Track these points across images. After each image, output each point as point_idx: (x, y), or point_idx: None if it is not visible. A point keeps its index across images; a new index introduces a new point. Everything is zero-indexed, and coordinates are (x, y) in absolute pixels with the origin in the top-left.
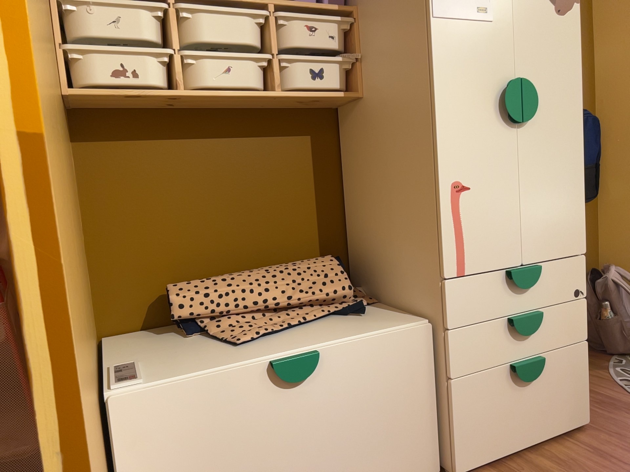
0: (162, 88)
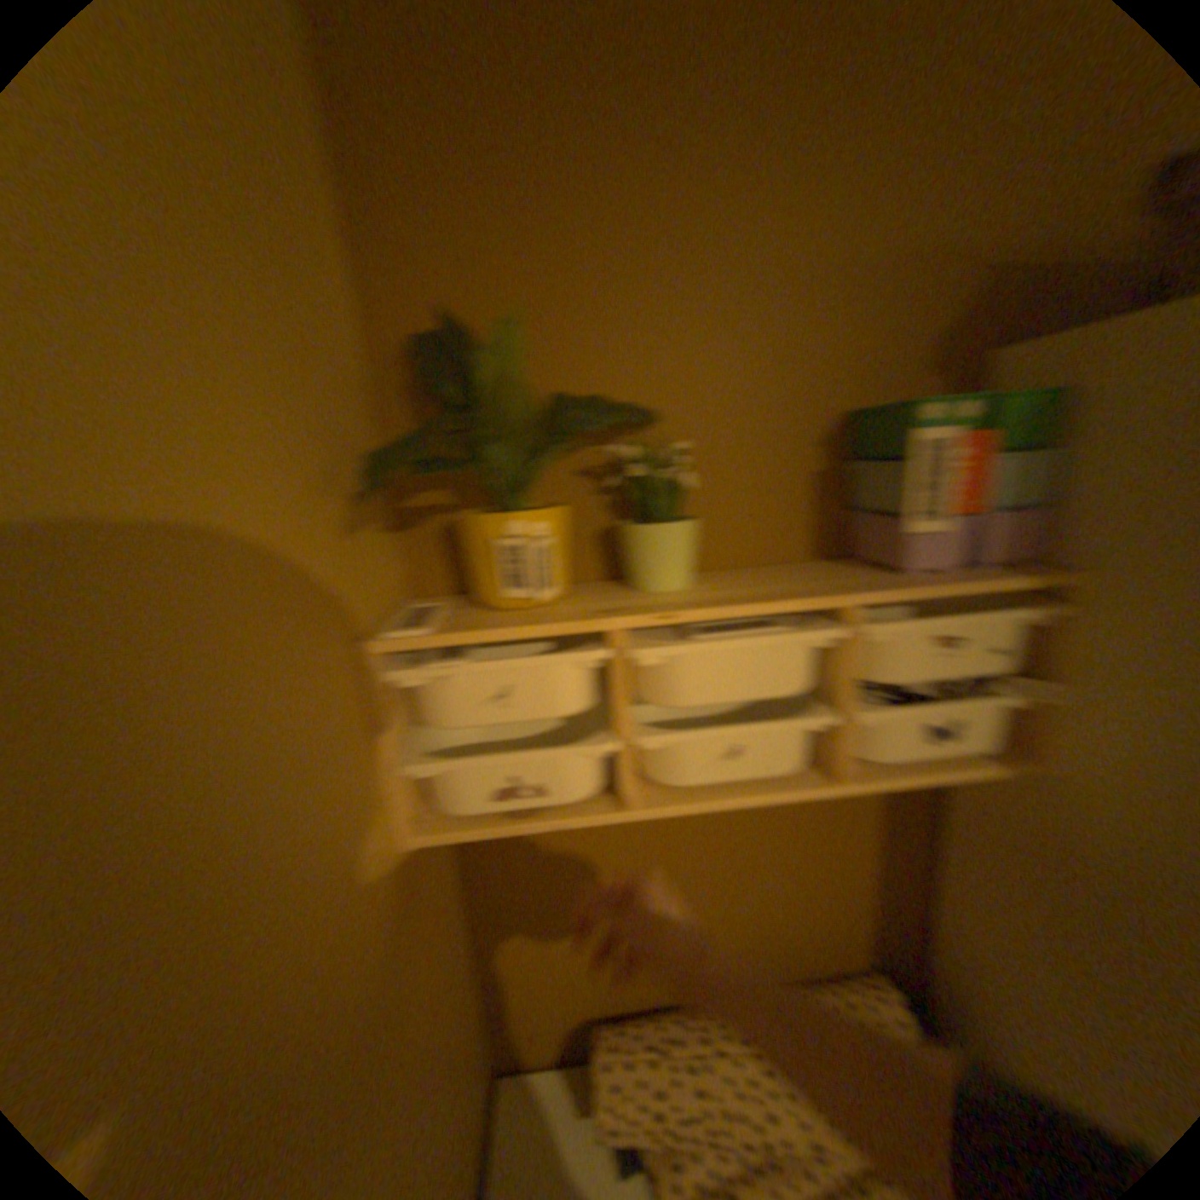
0: (593, 798)
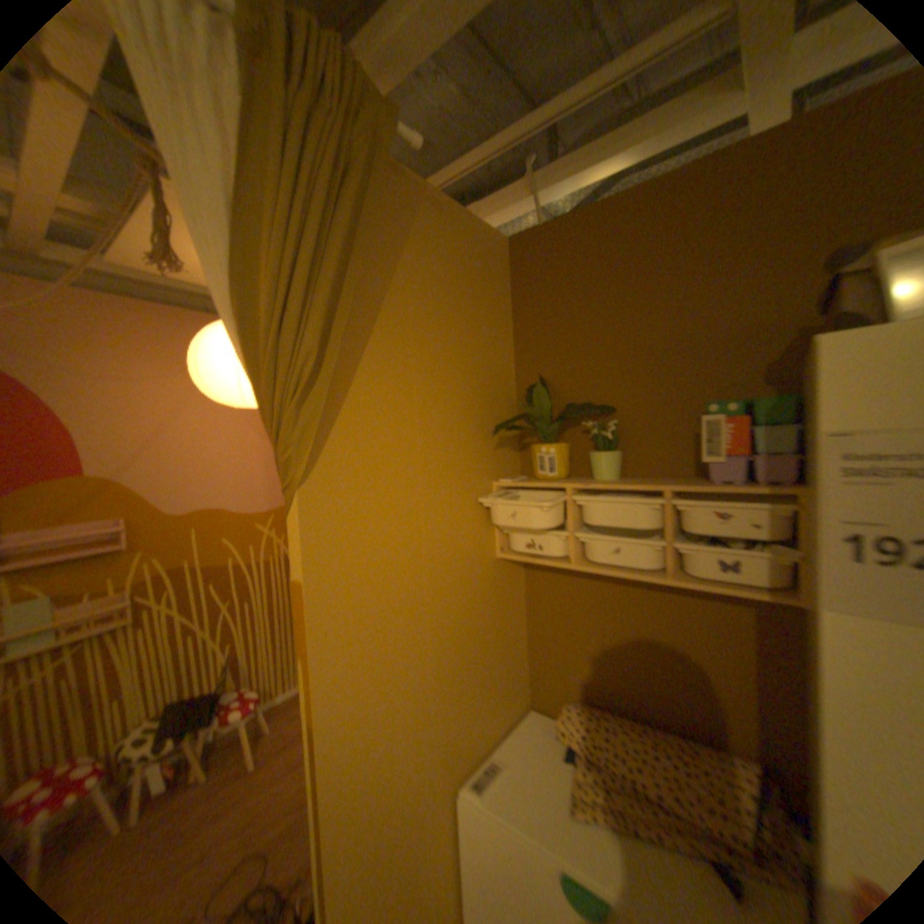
0: (559, 558)
